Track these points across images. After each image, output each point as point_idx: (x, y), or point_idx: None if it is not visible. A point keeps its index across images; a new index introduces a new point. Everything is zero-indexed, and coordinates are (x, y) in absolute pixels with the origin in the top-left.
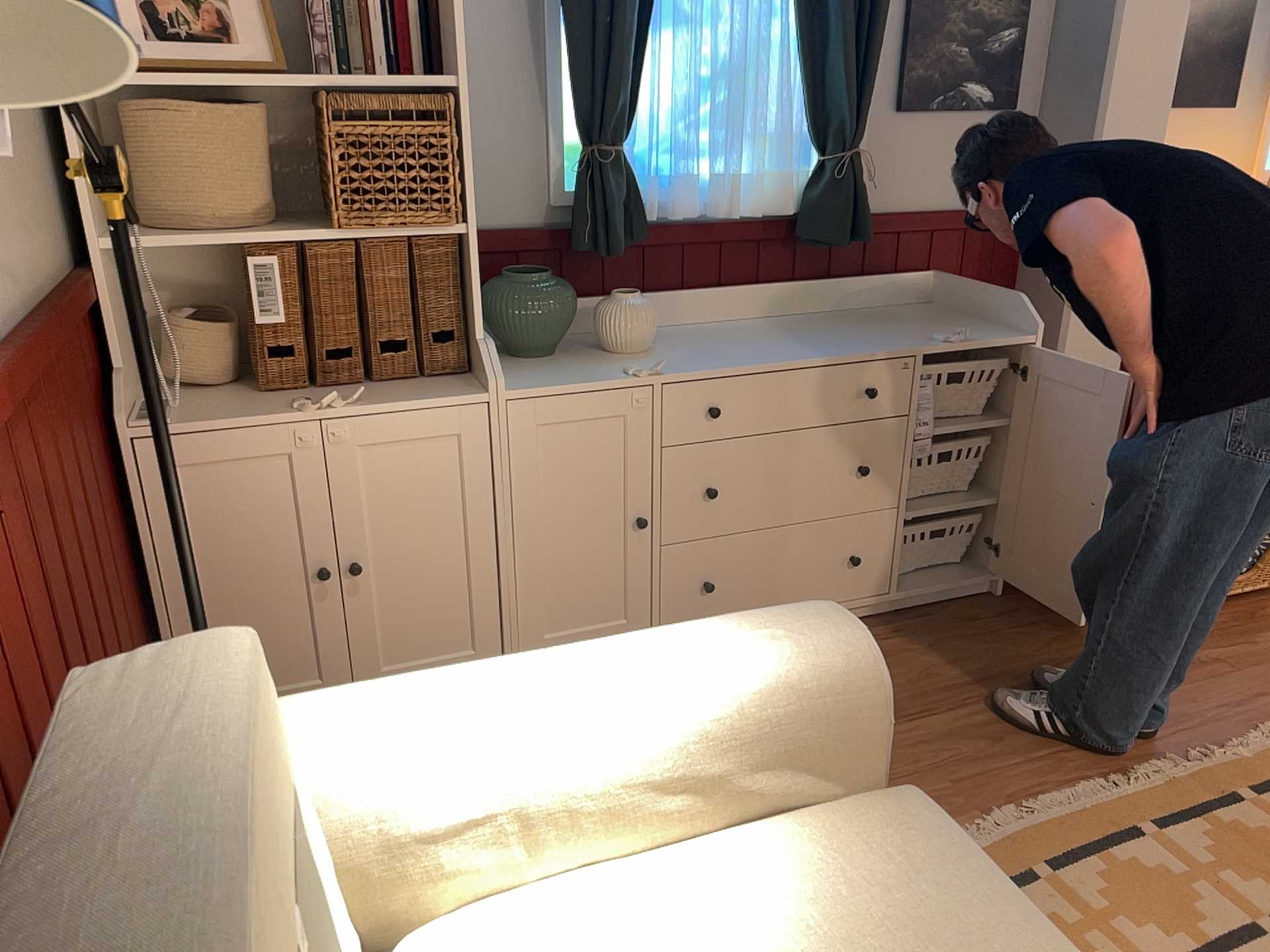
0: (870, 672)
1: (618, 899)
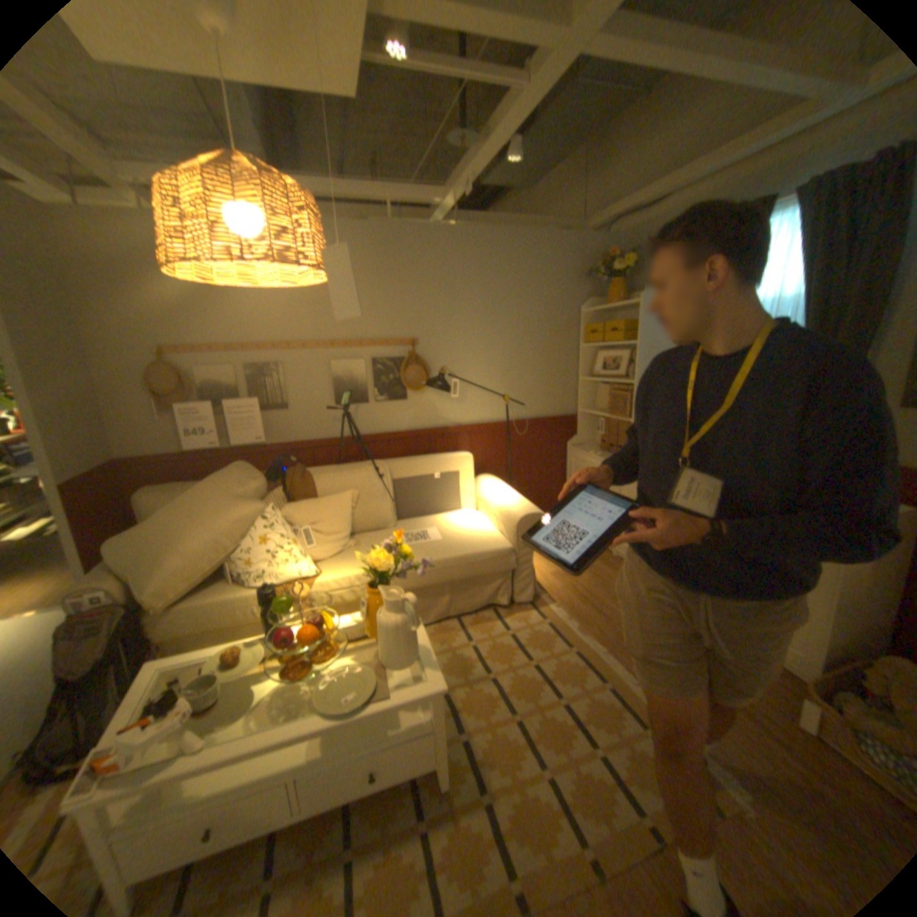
0: (519, 520)
1: (479, 521)
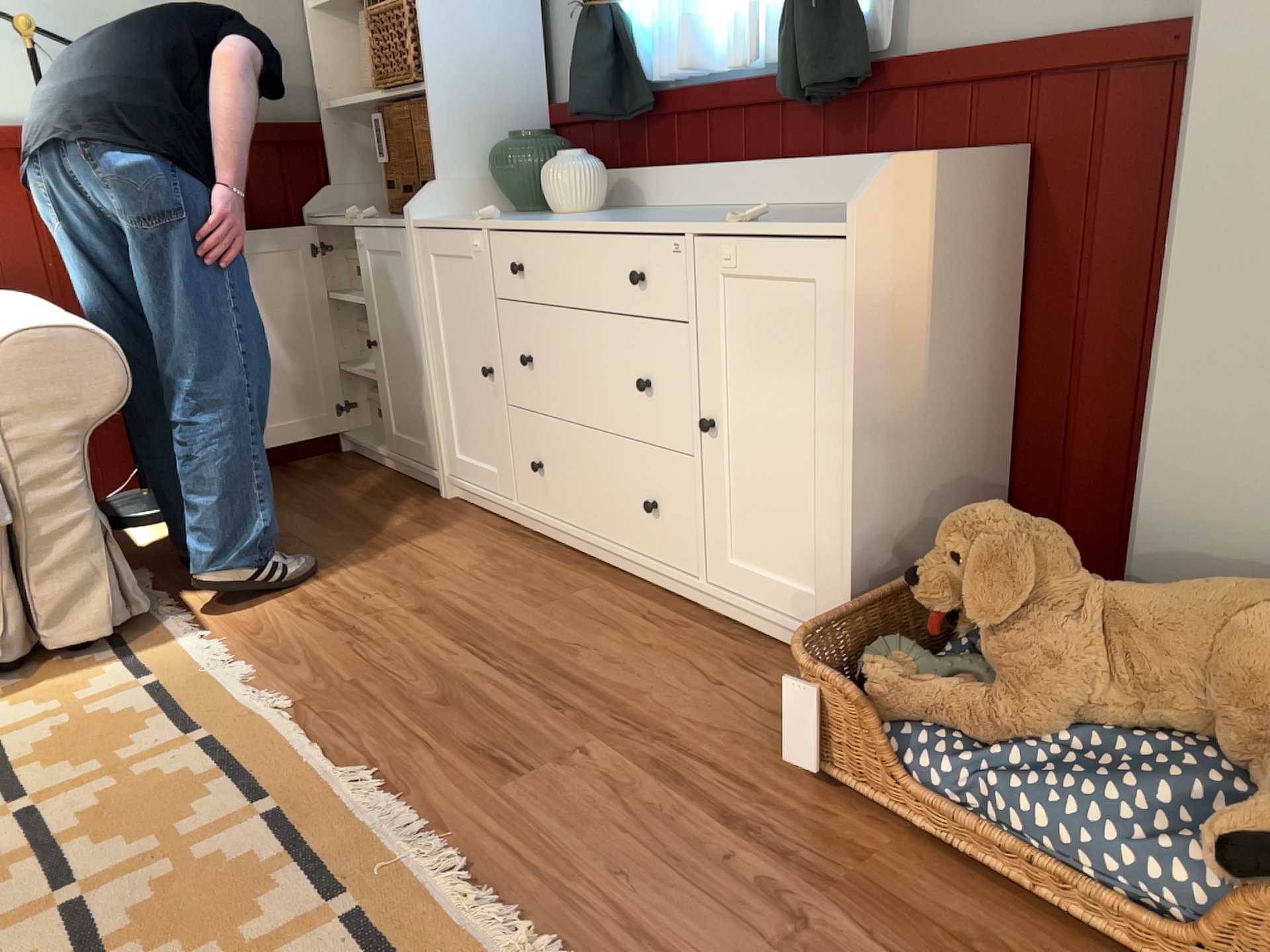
0: (1, 354)
1: None
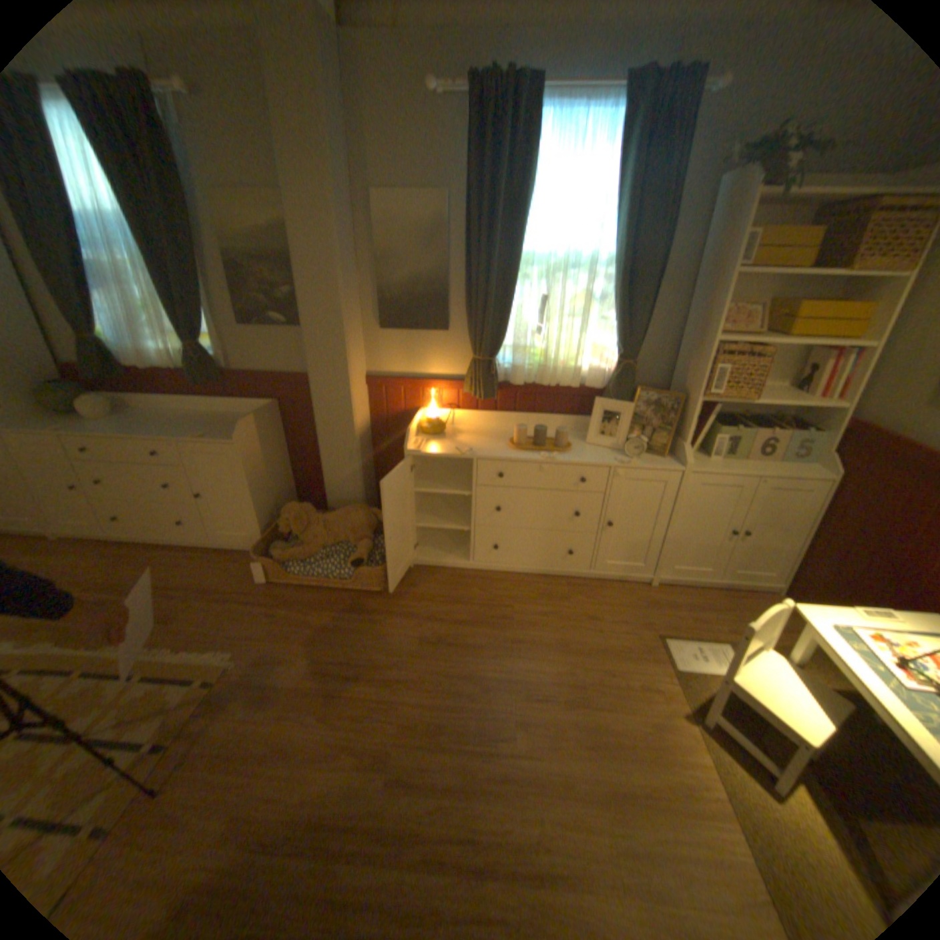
0: None
1: None
